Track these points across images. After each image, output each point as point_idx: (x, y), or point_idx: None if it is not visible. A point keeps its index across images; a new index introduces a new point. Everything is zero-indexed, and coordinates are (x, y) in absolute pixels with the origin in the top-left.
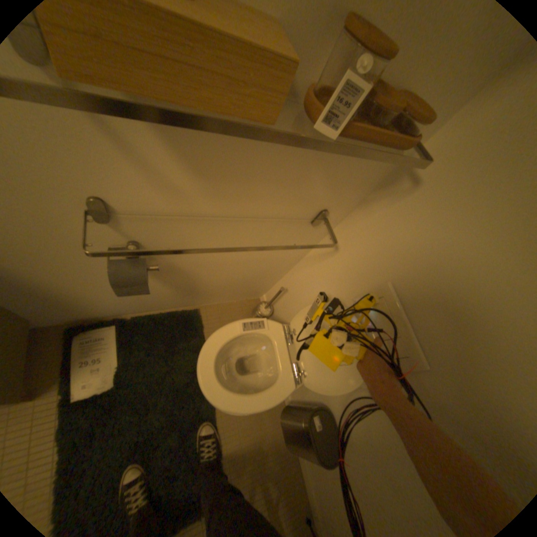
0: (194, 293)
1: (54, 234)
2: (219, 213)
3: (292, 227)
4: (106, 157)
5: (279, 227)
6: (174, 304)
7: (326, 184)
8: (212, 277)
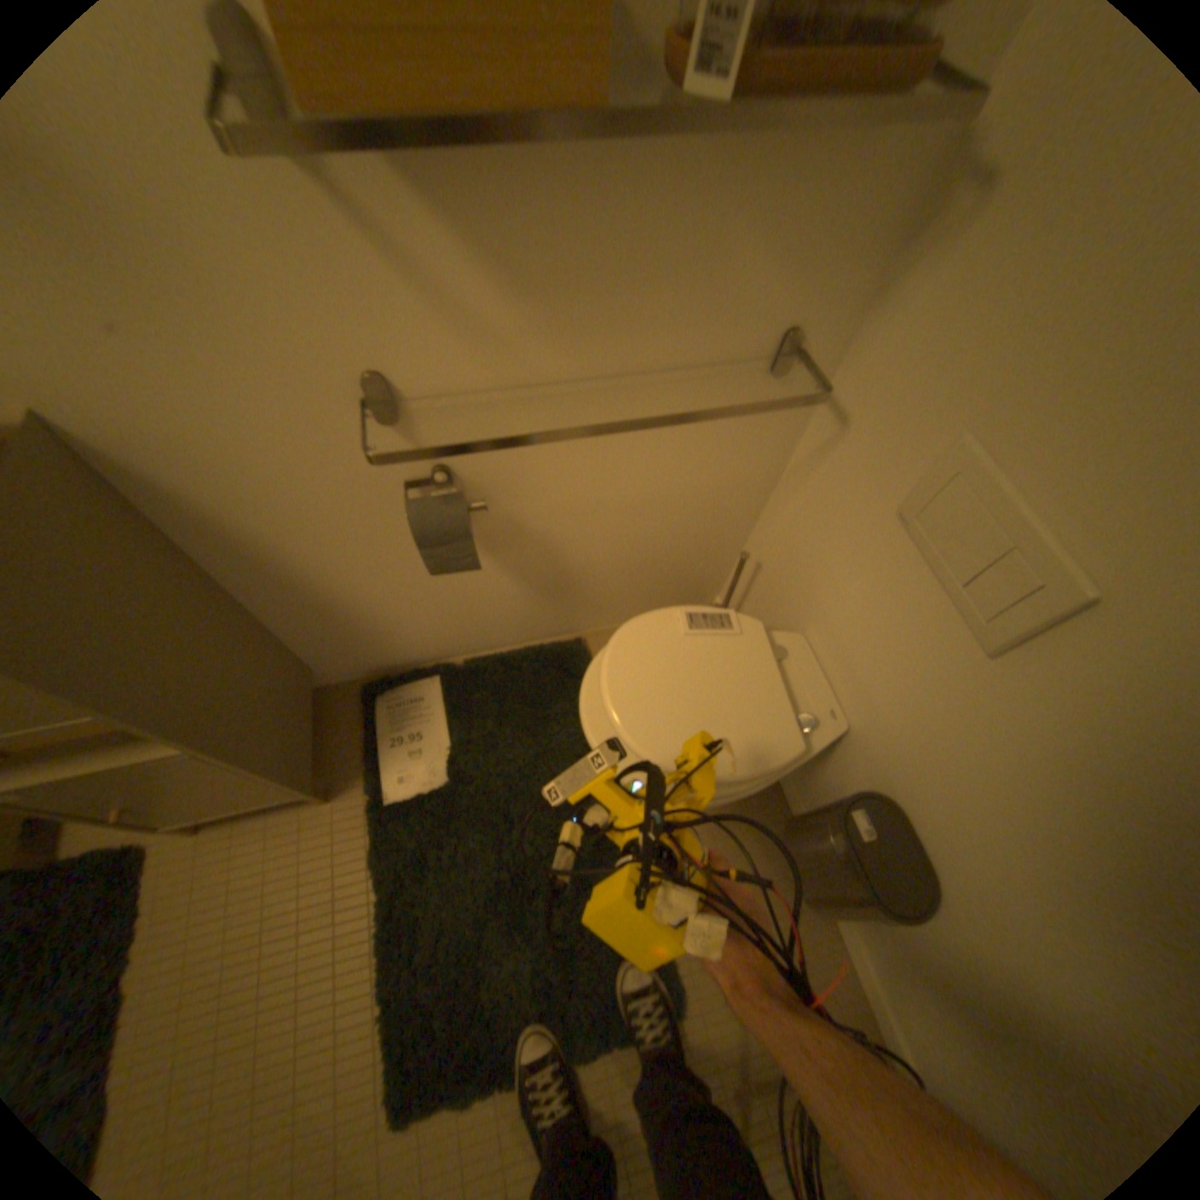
0: (568, 596)
1: (324, 461)
2: (573, 376)
3: (729, 389)
4: (375, 286)
5: (701, 392)
6: (534, 629)
7: (774, 256)
8: (593, 547)
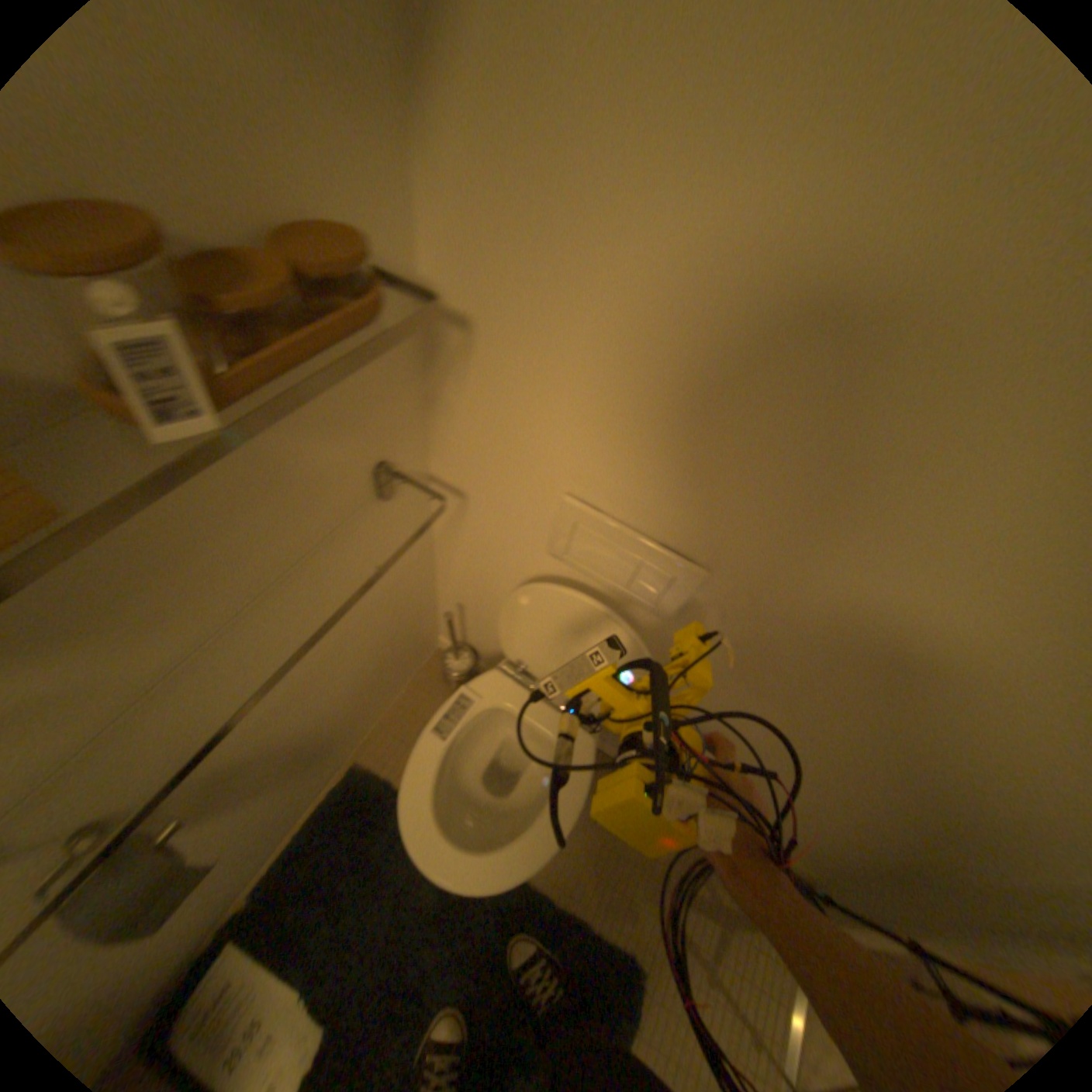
0: (316, 755)
1: None
2: (193, 640)
3: (357, 532)
4: None
5: (334, 552)
6: (301, 803)
7: (332, 437)
8: (314, 710)
